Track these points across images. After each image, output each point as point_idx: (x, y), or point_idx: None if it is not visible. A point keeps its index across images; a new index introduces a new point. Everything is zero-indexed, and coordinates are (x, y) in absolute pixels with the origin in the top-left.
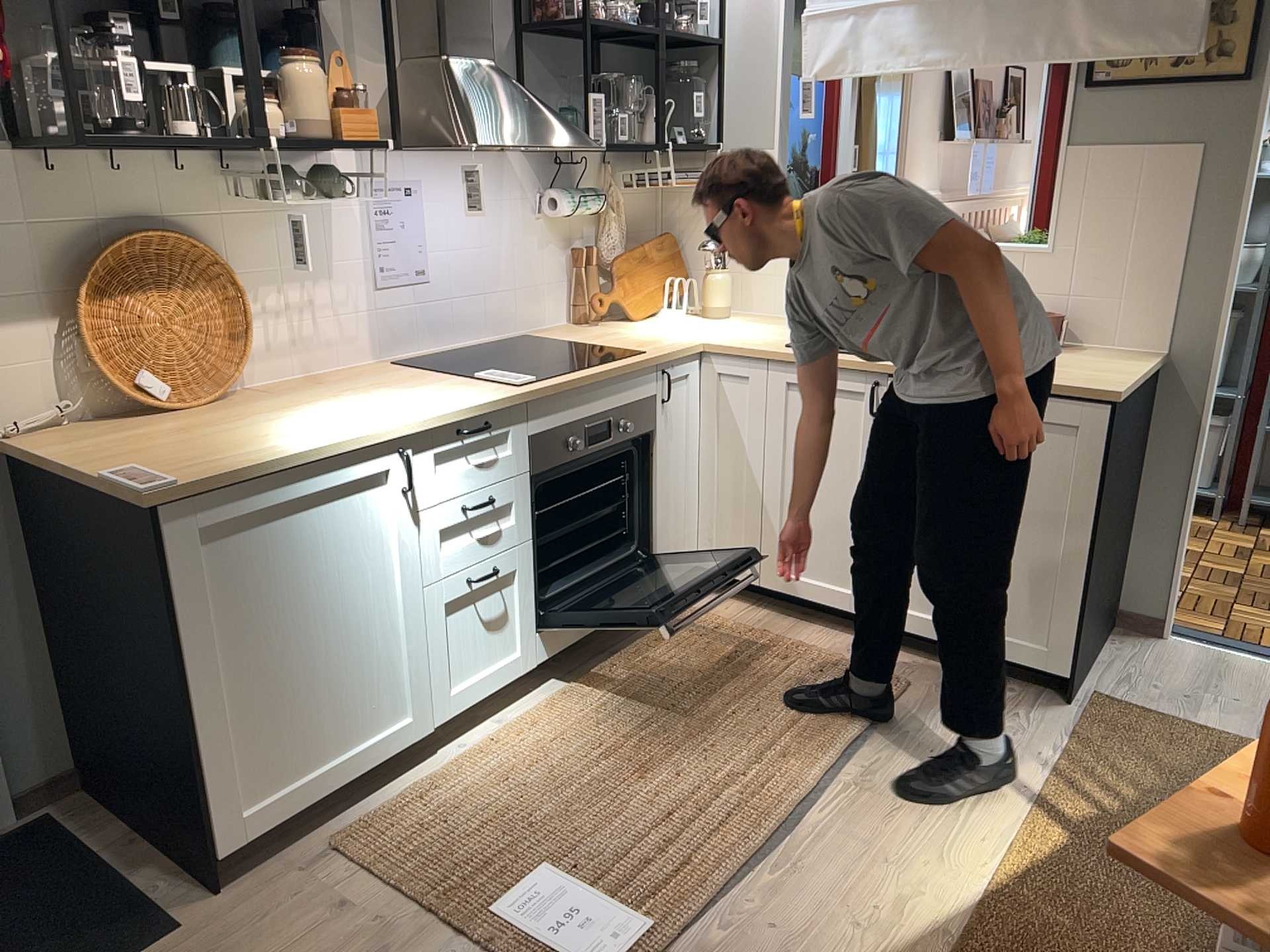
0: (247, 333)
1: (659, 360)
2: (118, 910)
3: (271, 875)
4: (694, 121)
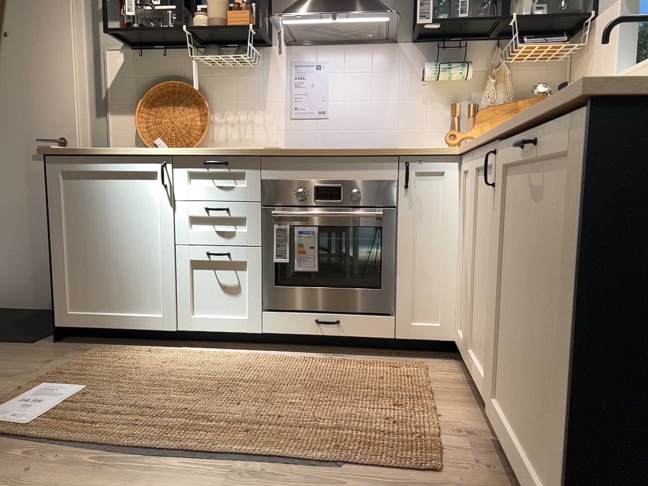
0: (205, 128)
1: (397, 153)
2: (42, 333)
3: (69, 347)
4: (584, 5)
